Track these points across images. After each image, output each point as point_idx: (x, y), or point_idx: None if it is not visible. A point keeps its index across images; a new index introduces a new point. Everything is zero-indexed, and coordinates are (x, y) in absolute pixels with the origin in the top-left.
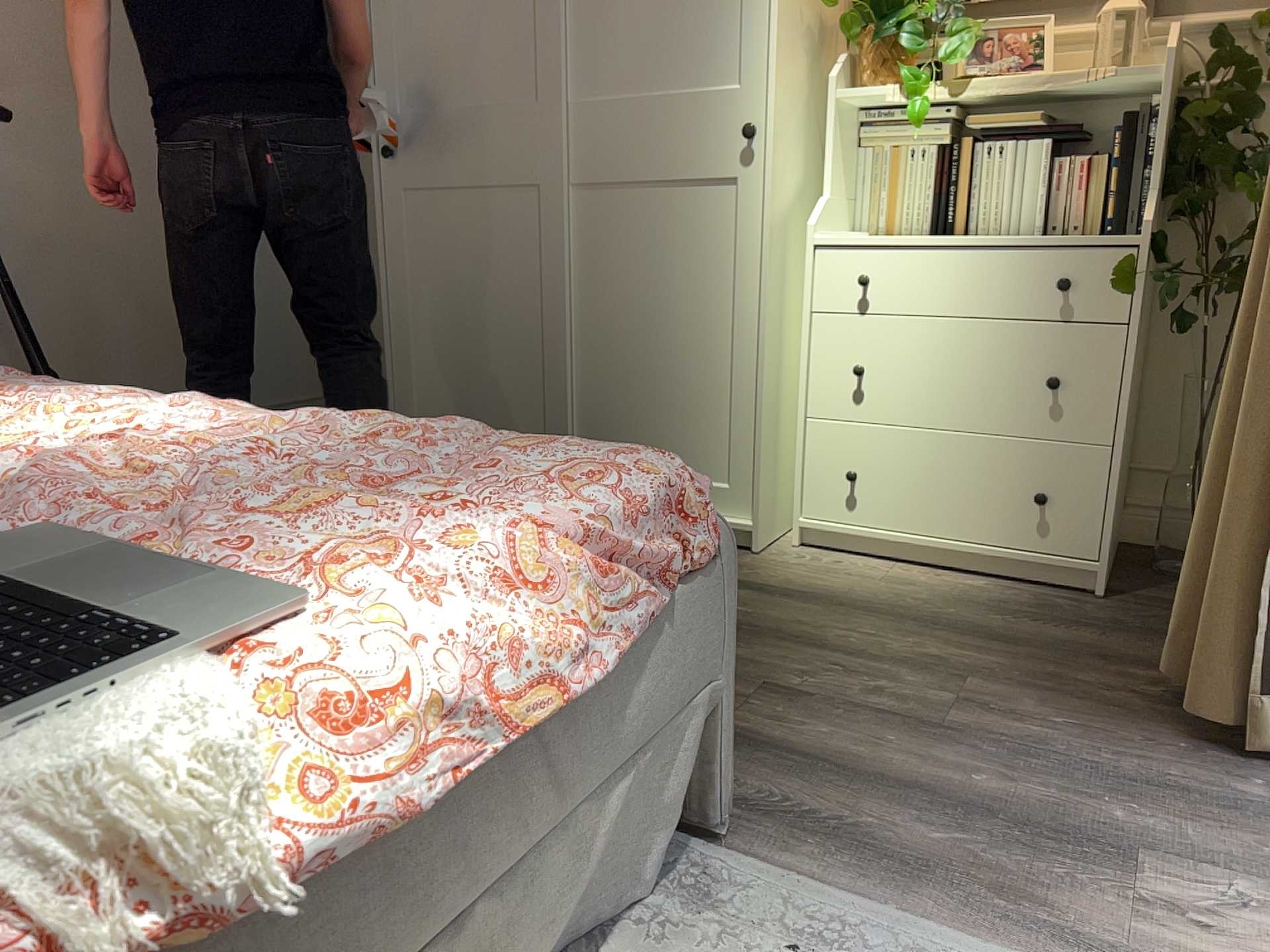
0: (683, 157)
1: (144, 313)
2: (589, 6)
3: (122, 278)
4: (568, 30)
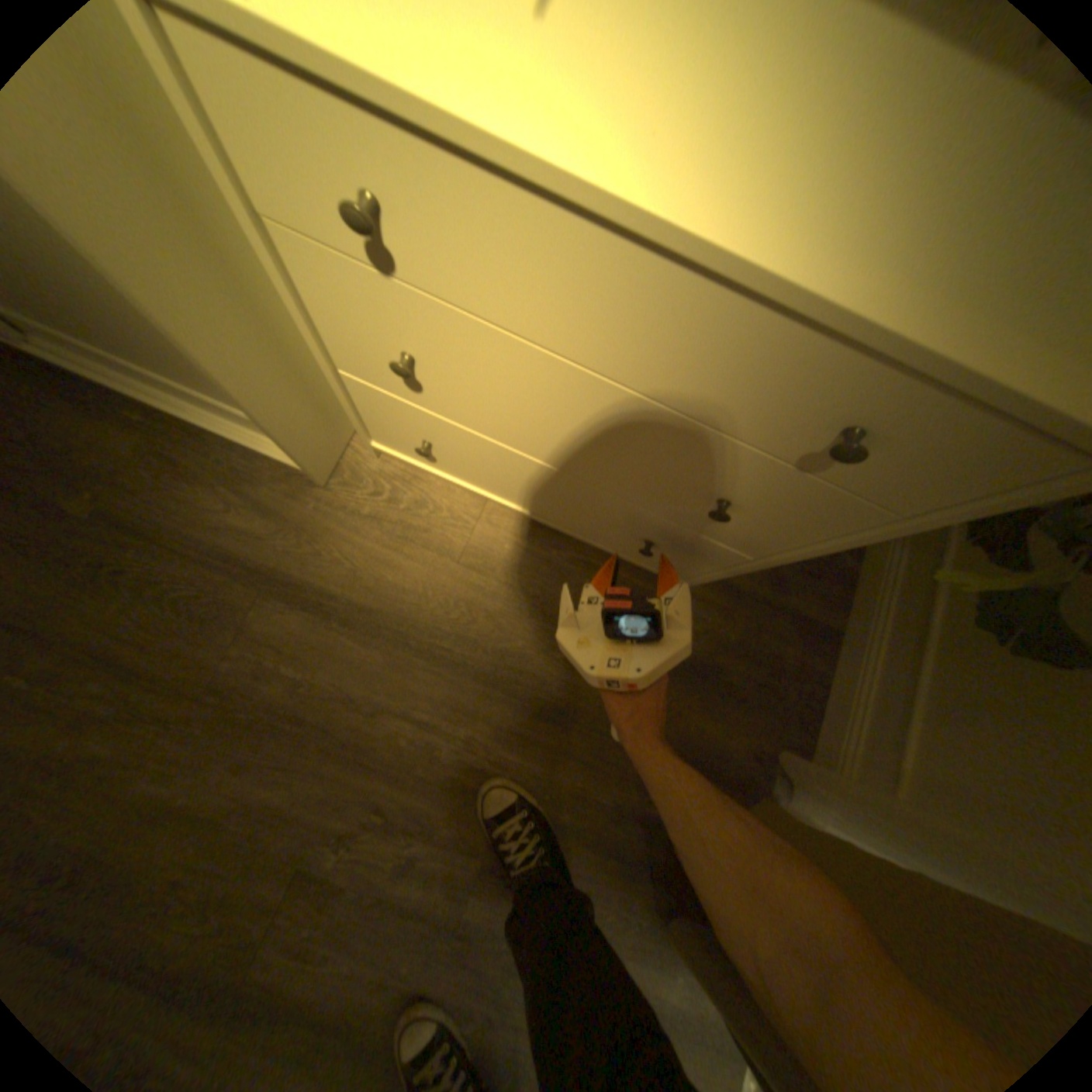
0: None
1: None
2: None
3: None
4: None
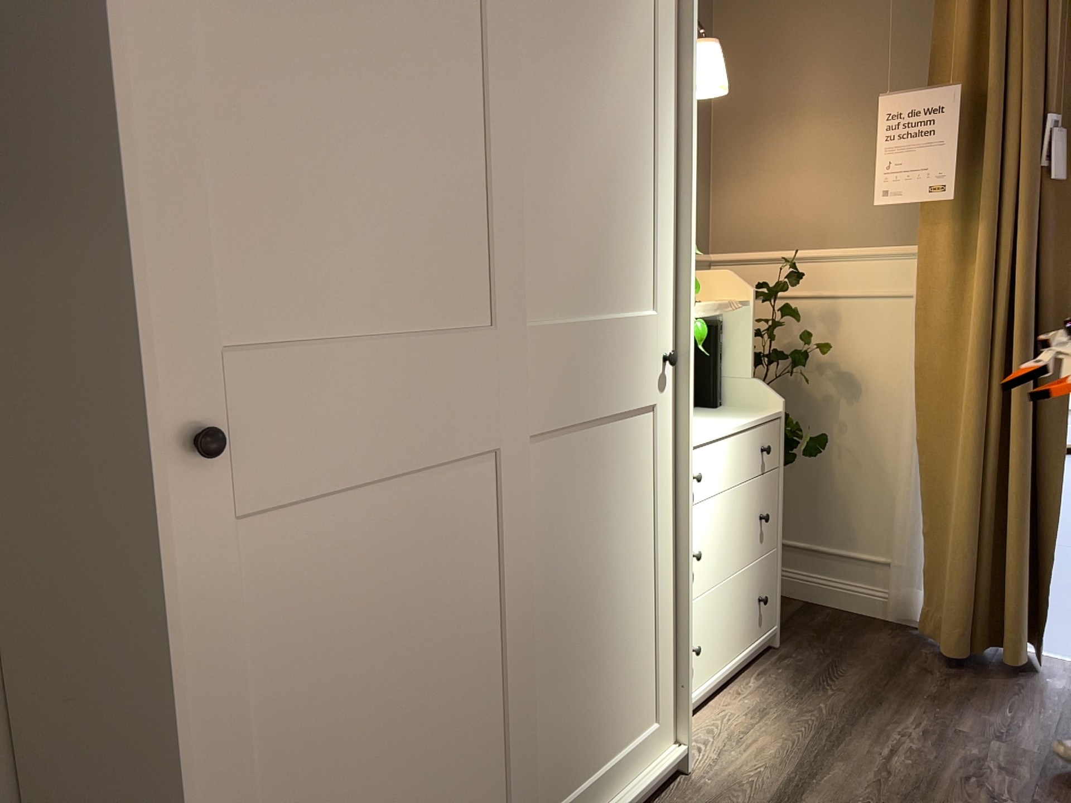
0: (619, 388)
1: None
2: (538, 216)
3: None
4: (524, 242)
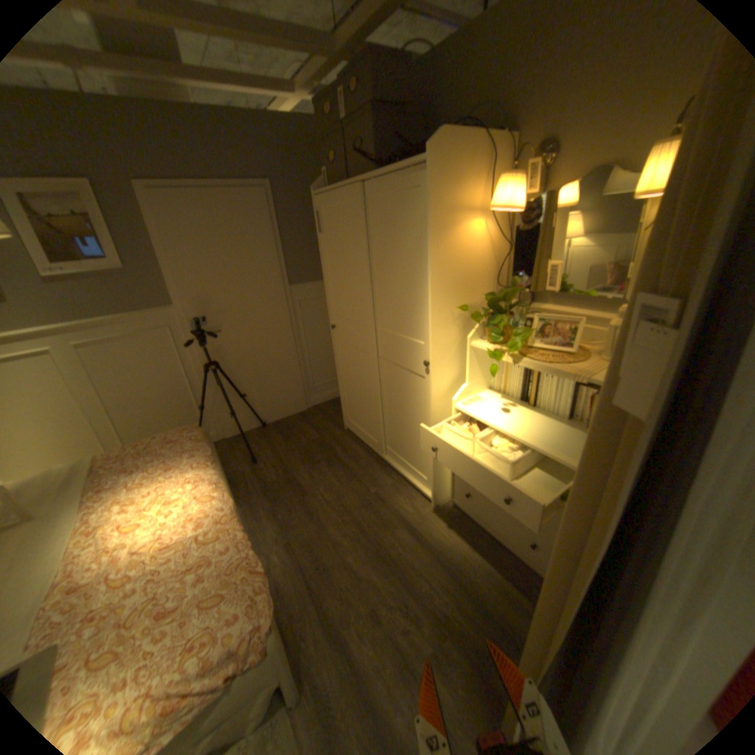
0: (409, 362)
1: (275, 368)
2: (380, 296)
3: (267, 360)
4: (374, 303)
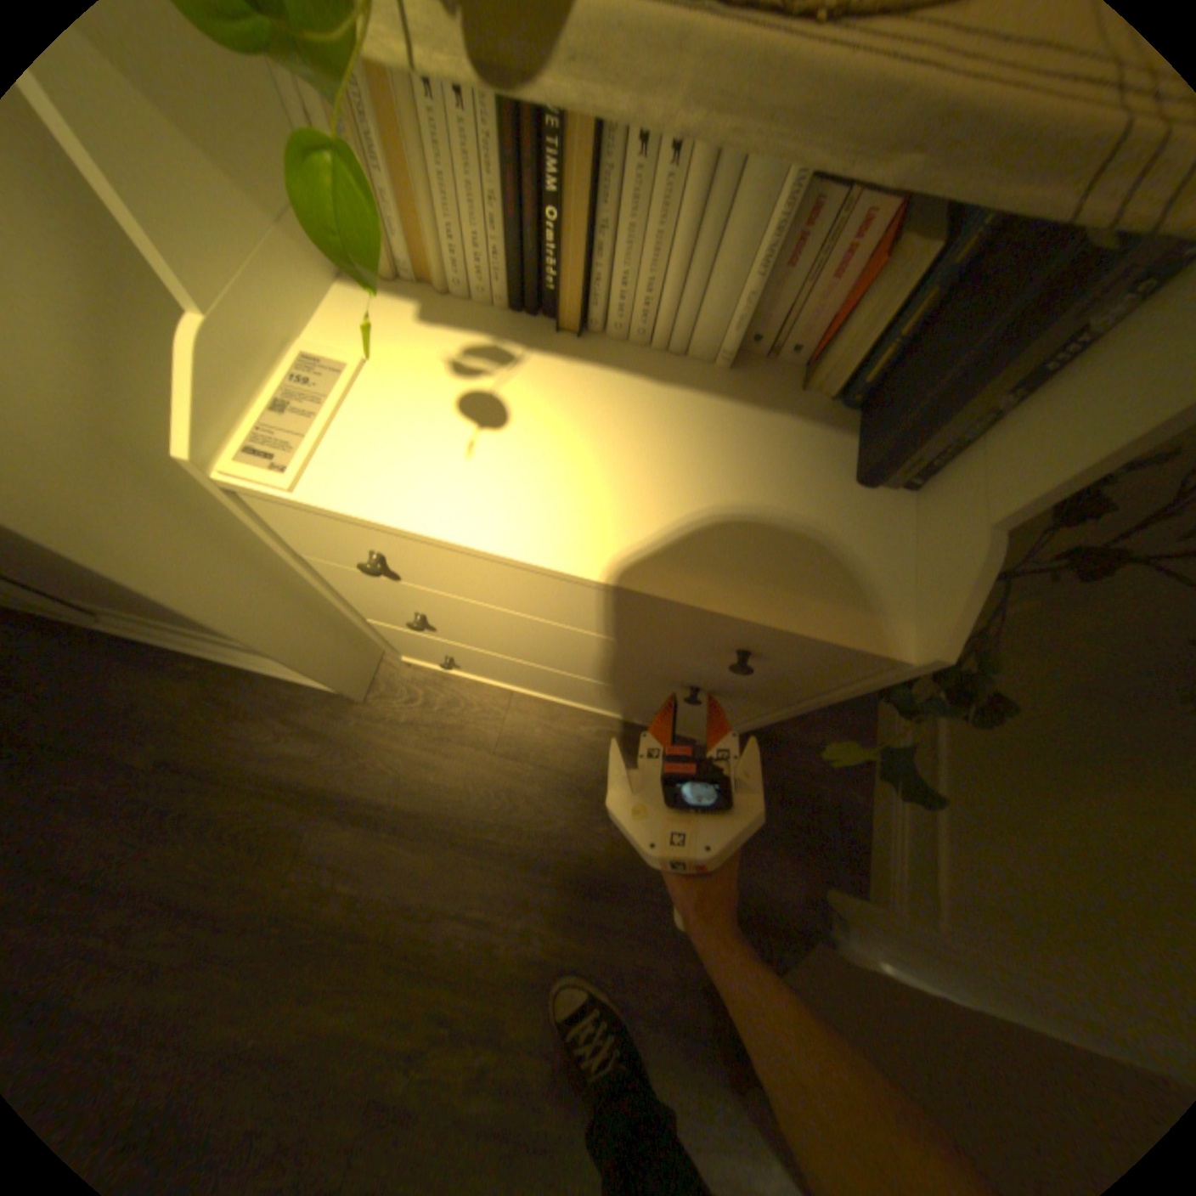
0: None
1: None
2: None
3: None
4: None
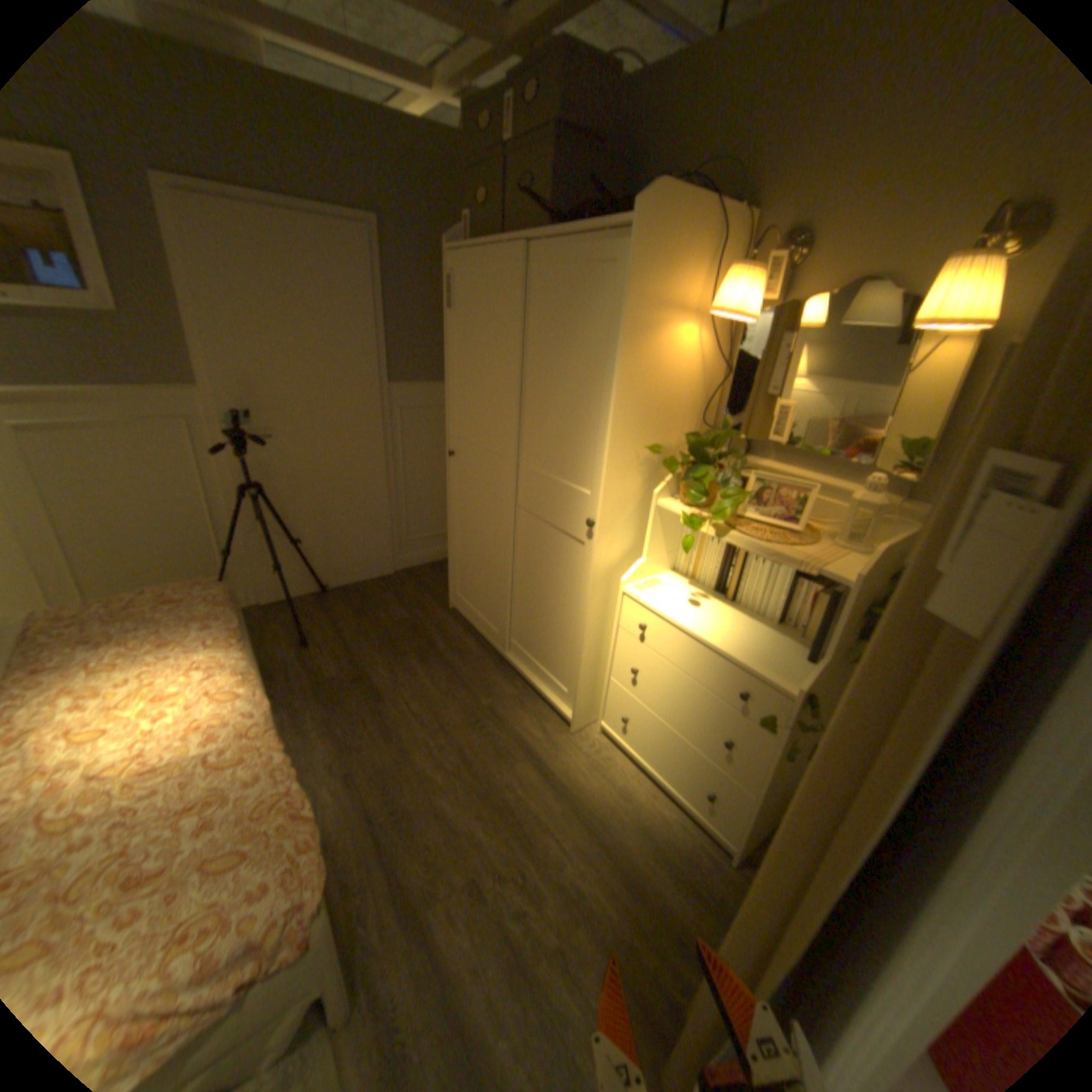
0: (563, 518)
1: (352, 504)
2: (532, 414)
3: (341, 490)
4: (522, 424)
